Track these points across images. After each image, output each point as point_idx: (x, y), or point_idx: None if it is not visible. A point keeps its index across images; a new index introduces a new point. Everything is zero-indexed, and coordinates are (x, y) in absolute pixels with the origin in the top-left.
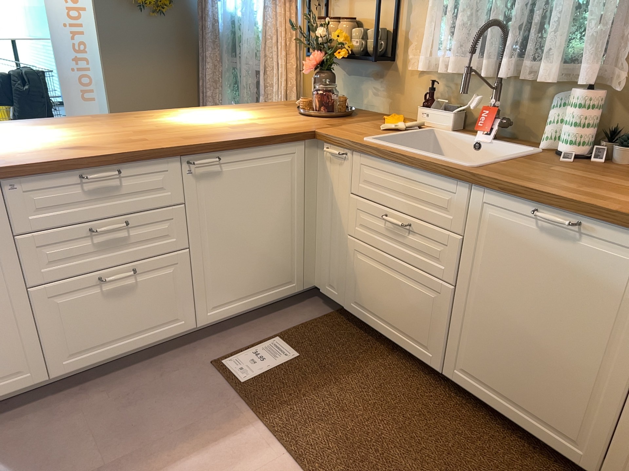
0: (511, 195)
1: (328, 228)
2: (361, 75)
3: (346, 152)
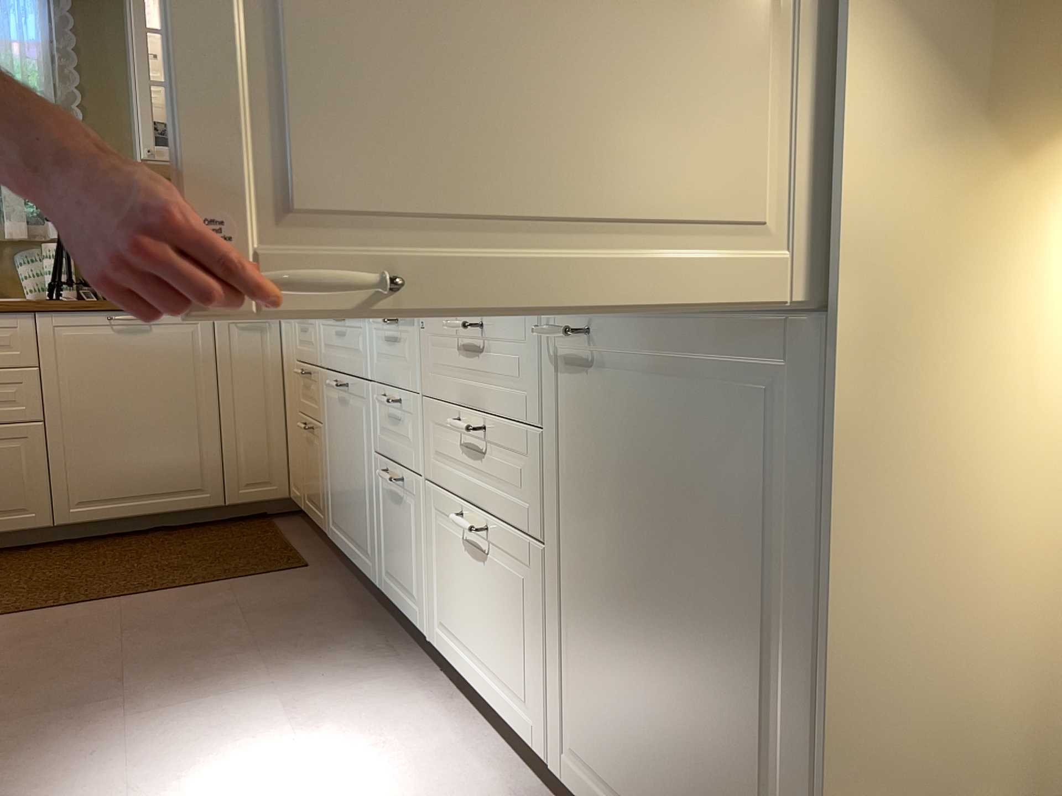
0: (83, 310)
1: None
2: None
3: None
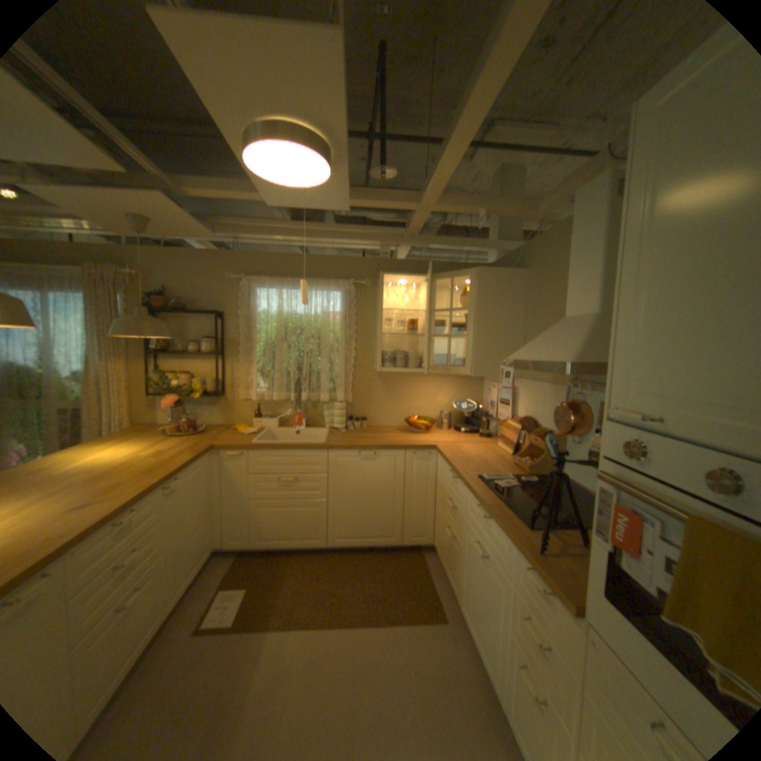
0: (348, 449)
1: (229, 502)
2: (197, 404)
3: (243, 452)
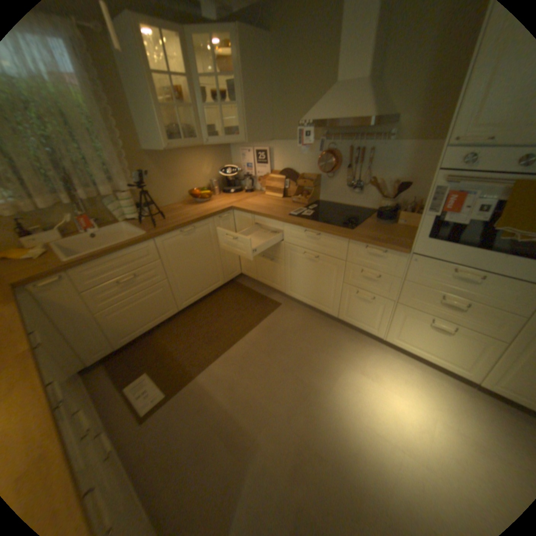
0: (171, 232)
1: (70, 331)
2: None
3: (59, 277)
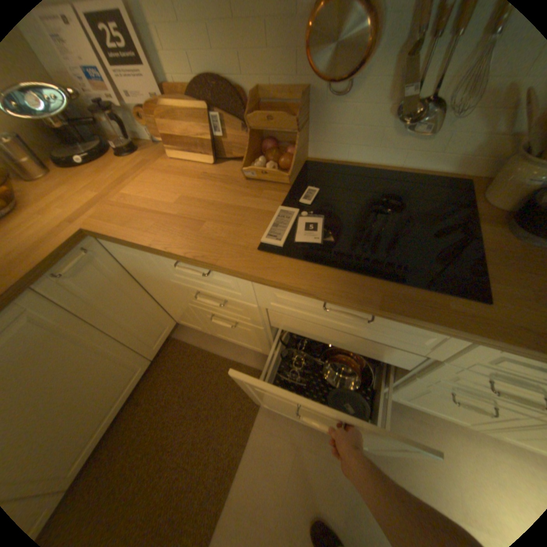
0: None
1: None
2: None
3: None
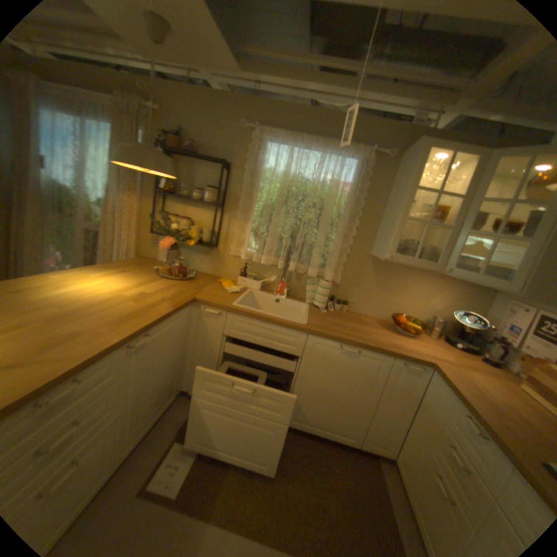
0: (331, 340)
1: (200, 356)
2: (191, 250)
3: (222, 312)
